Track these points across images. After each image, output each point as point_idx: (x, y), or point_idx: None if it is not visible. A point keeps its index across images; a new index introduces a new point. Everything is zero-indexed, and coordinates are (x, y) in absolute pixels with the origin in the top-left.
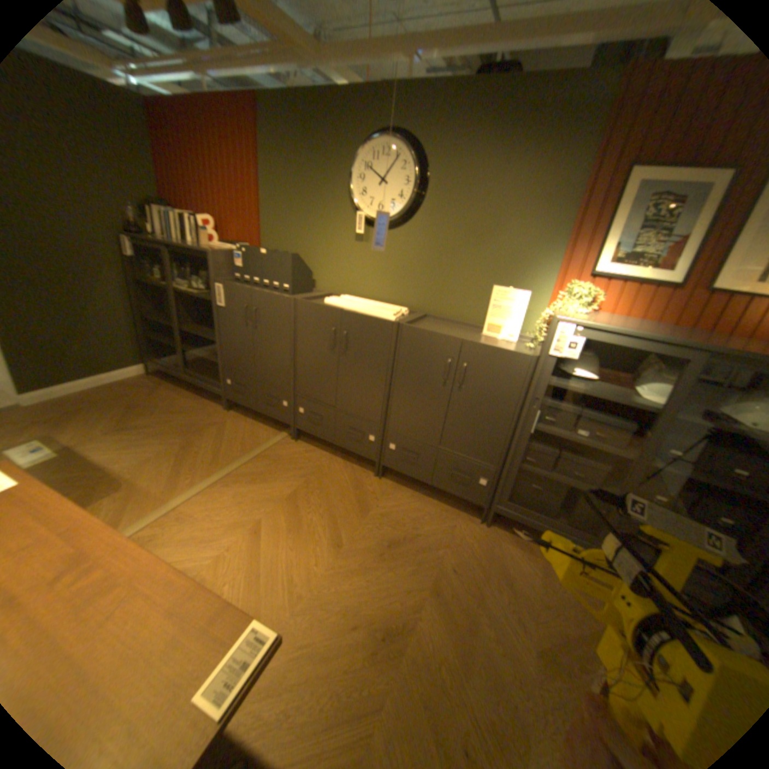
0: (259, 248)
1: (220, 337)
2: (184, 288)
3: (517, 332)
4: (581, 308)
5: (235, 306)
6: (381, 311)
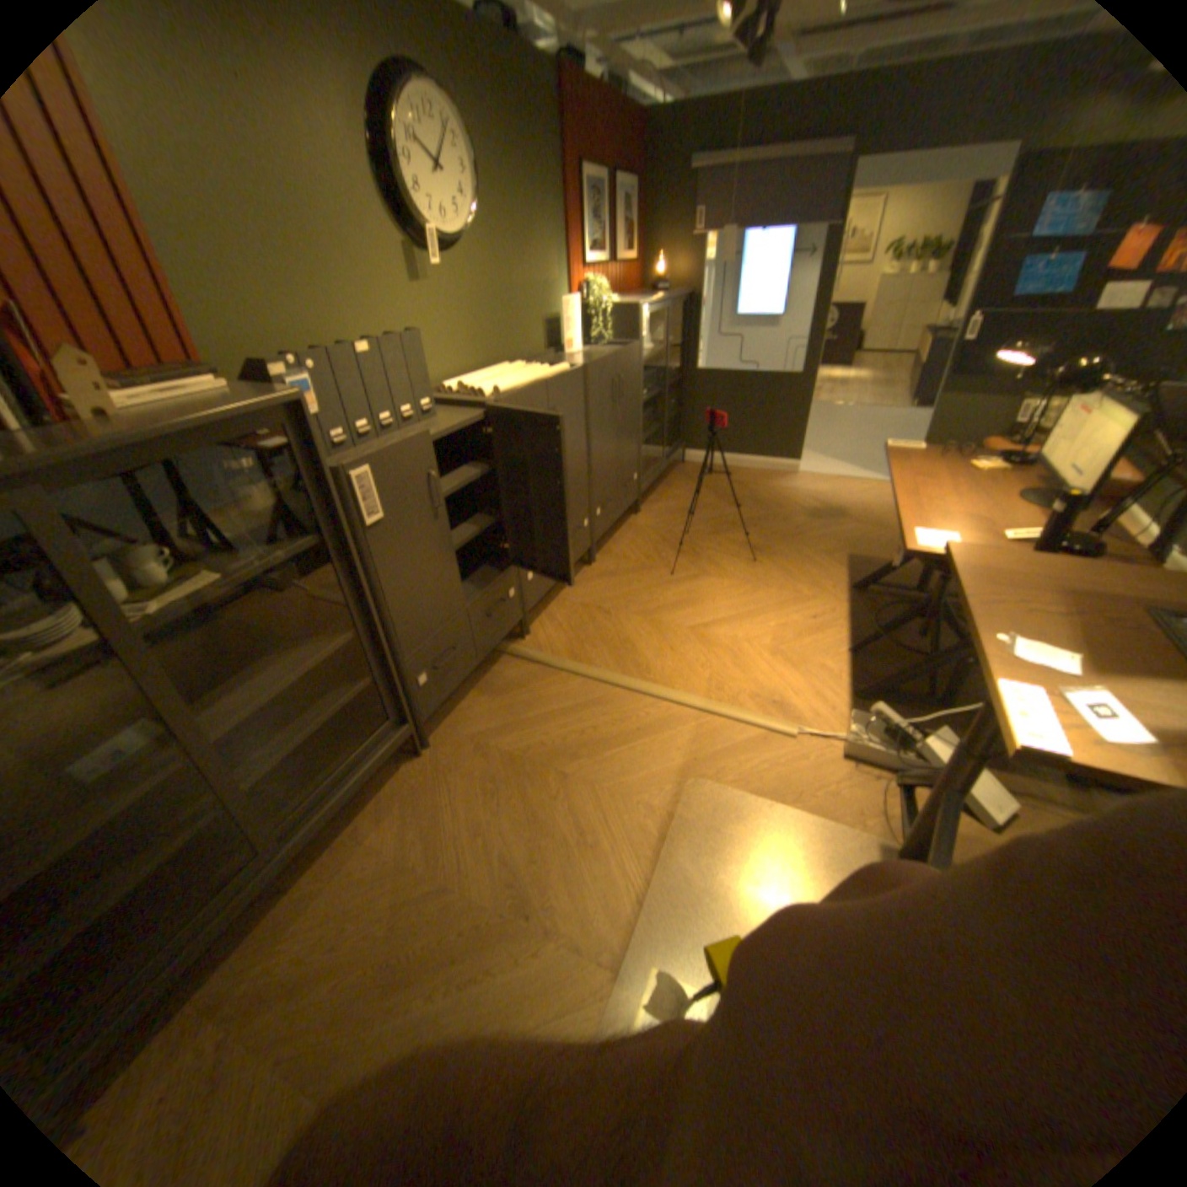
0: (357, 343)
1: (390, 599)
2: (153, 605)
3: (584, 338)
4: (611, 296)
5: (411, 492)
6: (541, 368)
